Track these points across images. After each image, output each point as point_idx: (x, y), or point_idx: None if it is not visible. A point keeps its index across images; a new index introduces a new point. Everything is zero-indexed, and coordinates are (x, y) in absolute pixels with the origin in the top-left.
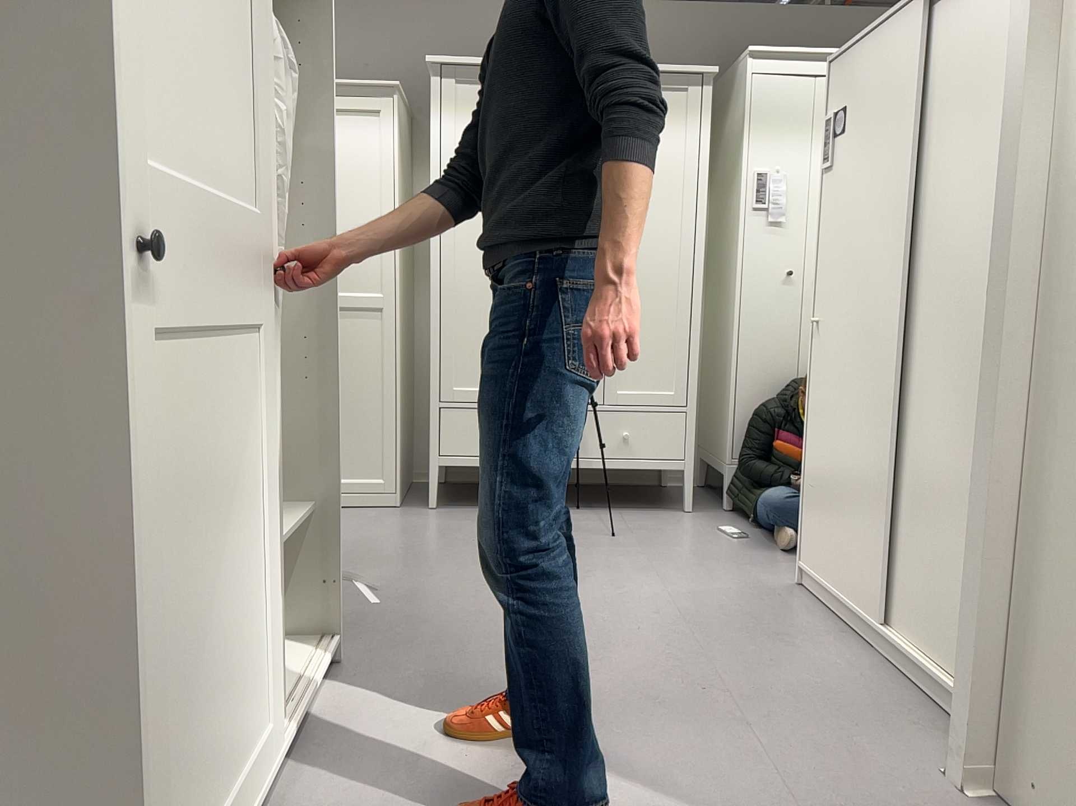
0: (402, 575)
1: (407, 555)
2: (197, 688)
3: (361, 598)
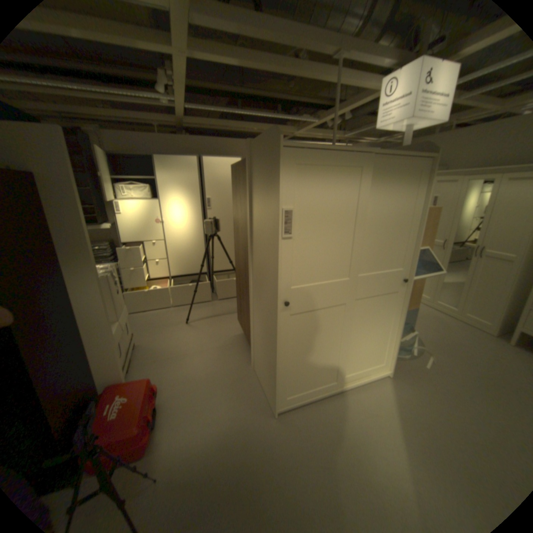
0: (455, 364)
1: (468, 358)
2: (307, 368)
3: (429, 363)
